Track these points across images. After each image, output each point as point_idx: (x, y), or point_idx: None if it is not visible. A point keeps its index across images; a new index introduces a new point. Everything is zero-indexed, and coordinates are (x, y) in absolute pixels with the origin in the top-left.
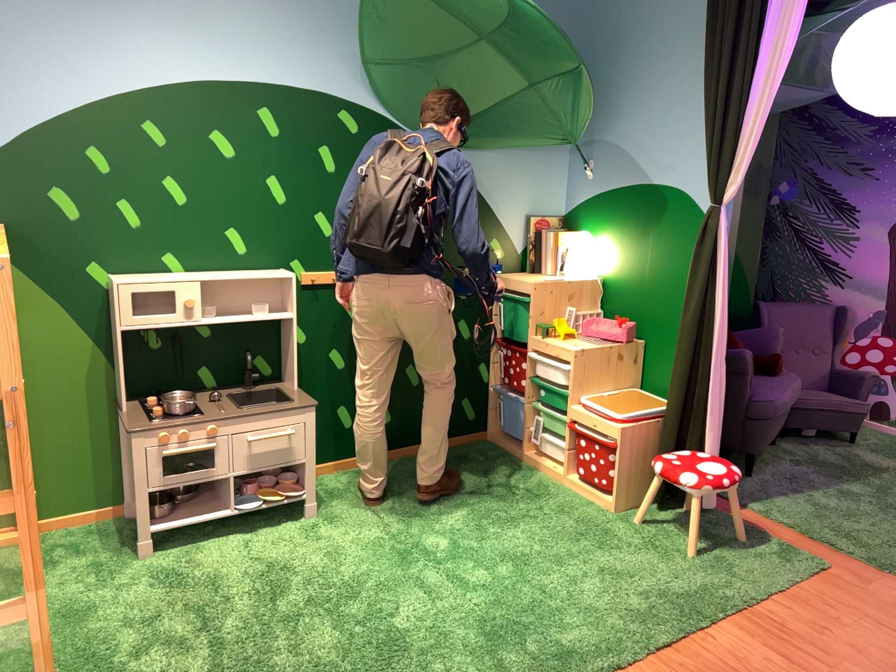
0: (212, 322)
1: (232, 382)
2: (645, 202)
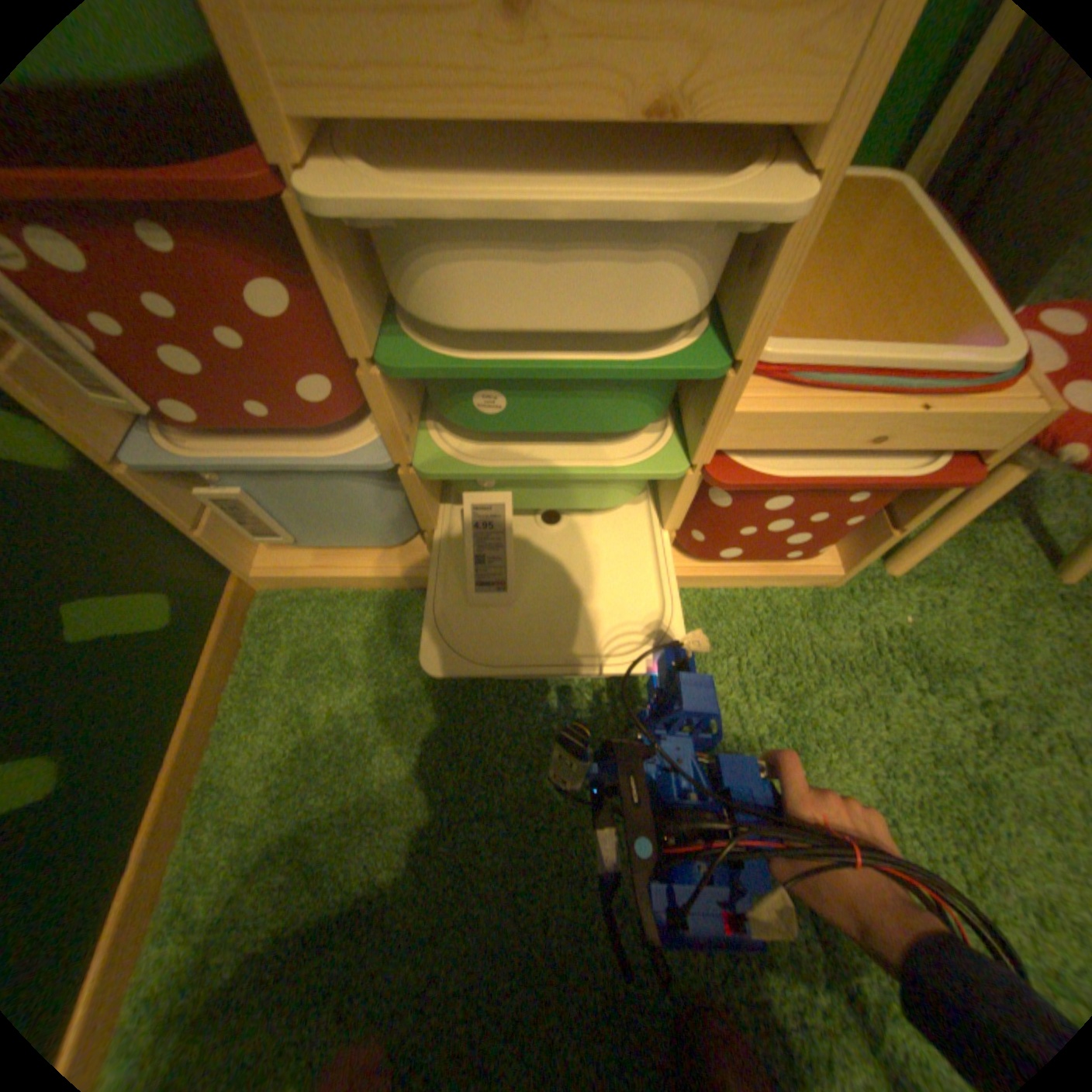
0: None
1: None
2: None
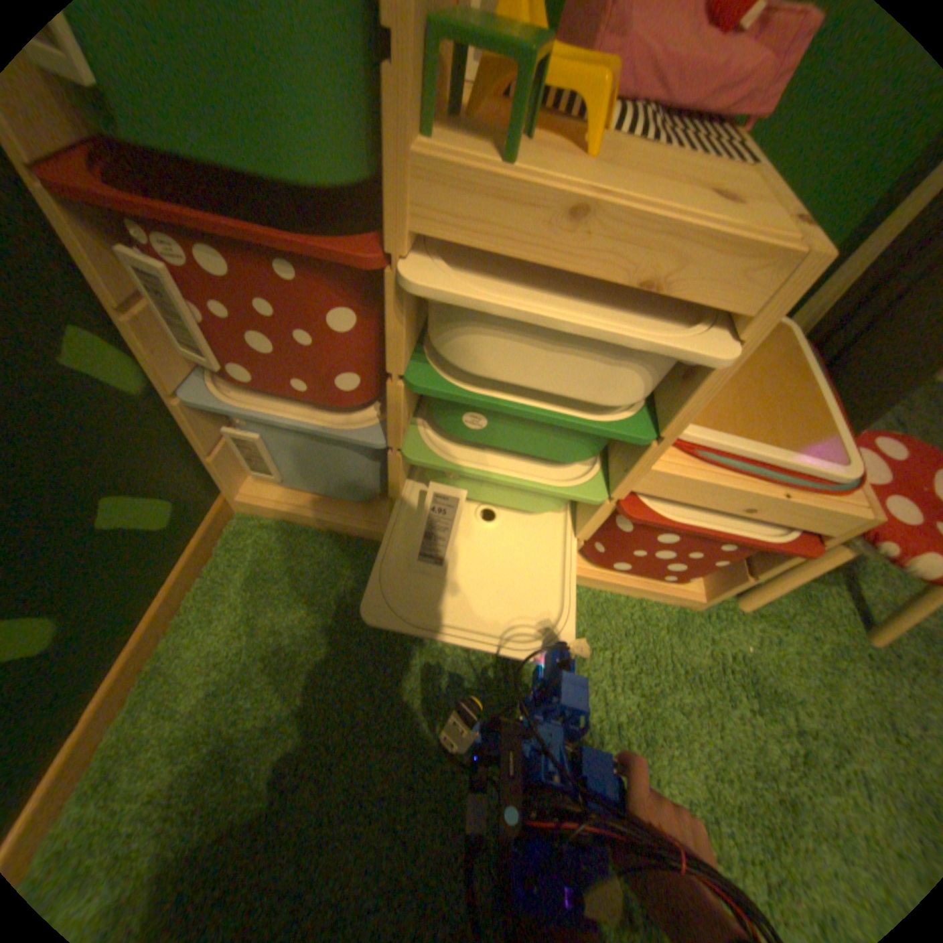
0: None
1: None
2: None
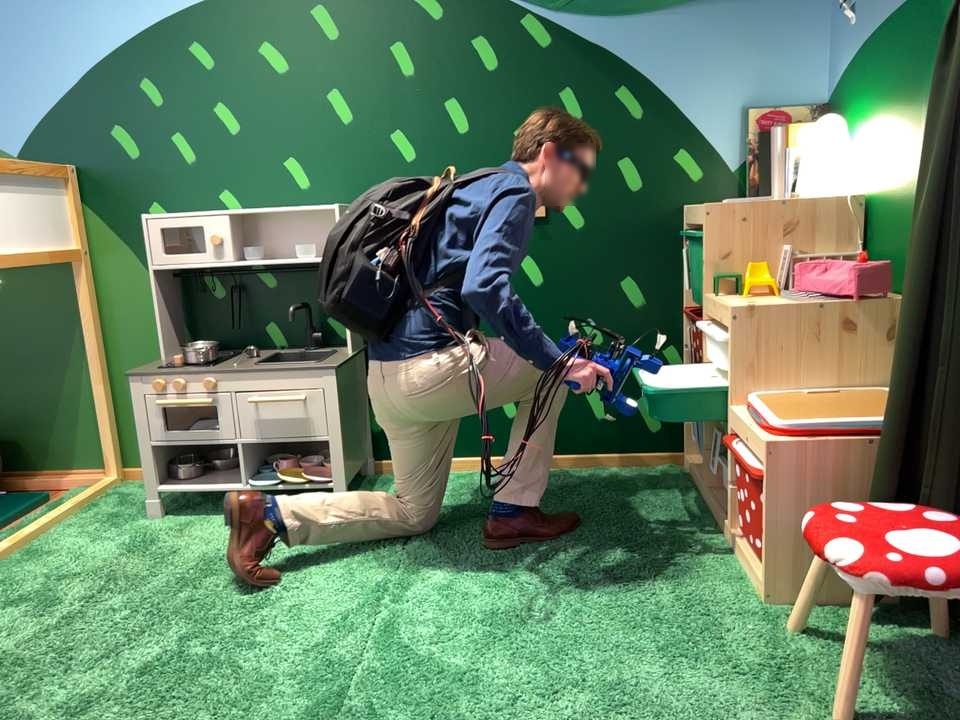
0: (237, 263)
1: (297, 343)
2: (924, 17)
